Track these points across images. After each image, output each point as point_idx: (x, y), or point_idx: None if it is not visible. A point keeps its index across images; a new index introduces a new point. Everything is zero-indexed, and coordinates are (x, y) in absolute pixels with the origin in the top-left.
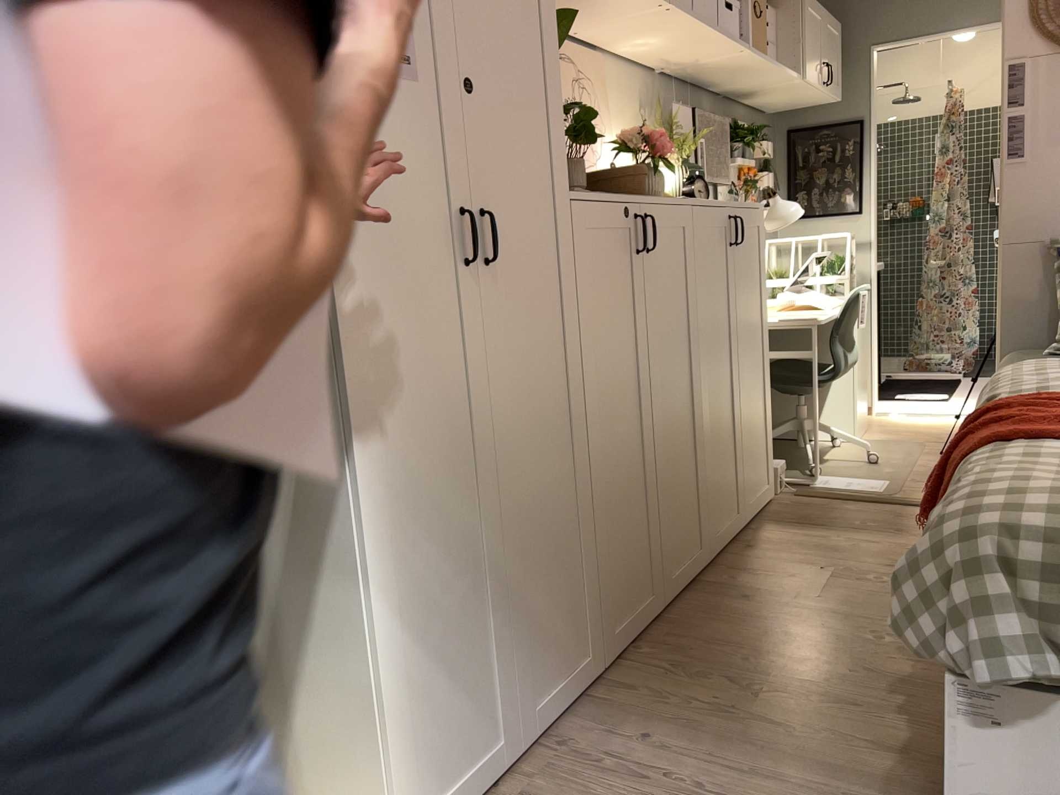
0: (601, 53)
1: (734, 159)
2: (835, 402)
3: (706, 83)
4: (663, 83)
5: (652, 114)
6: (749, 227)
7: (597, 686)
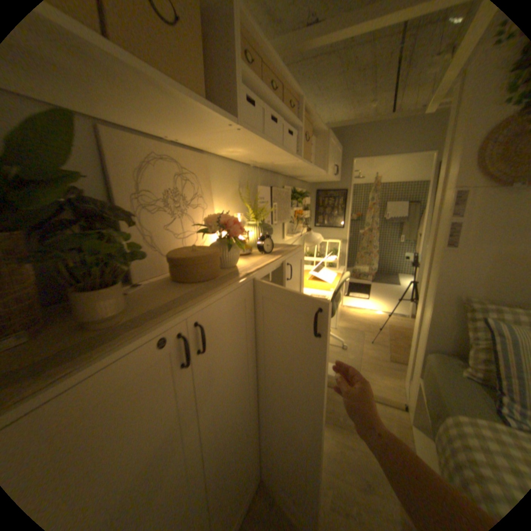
0: (208, 153)
1: (293, 205)
2: None
3: (280, 170)
4: (254, 171)
5: (244, 192)
6: (295, 263)
7: None
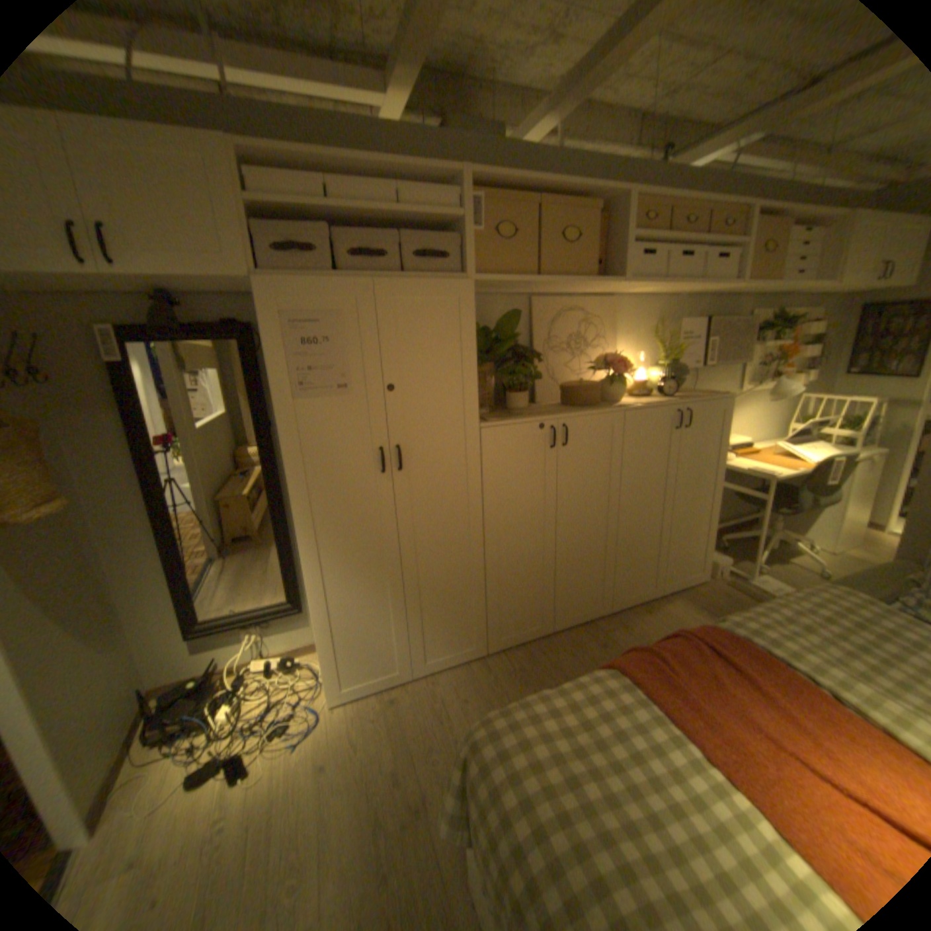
0: (618, 296)
1: (775, 338)
2: (824, 523)
3: (740, 292)
4: (683, 302)
5: (660, 329)
6: (708, 413)
7: (479, 659)
